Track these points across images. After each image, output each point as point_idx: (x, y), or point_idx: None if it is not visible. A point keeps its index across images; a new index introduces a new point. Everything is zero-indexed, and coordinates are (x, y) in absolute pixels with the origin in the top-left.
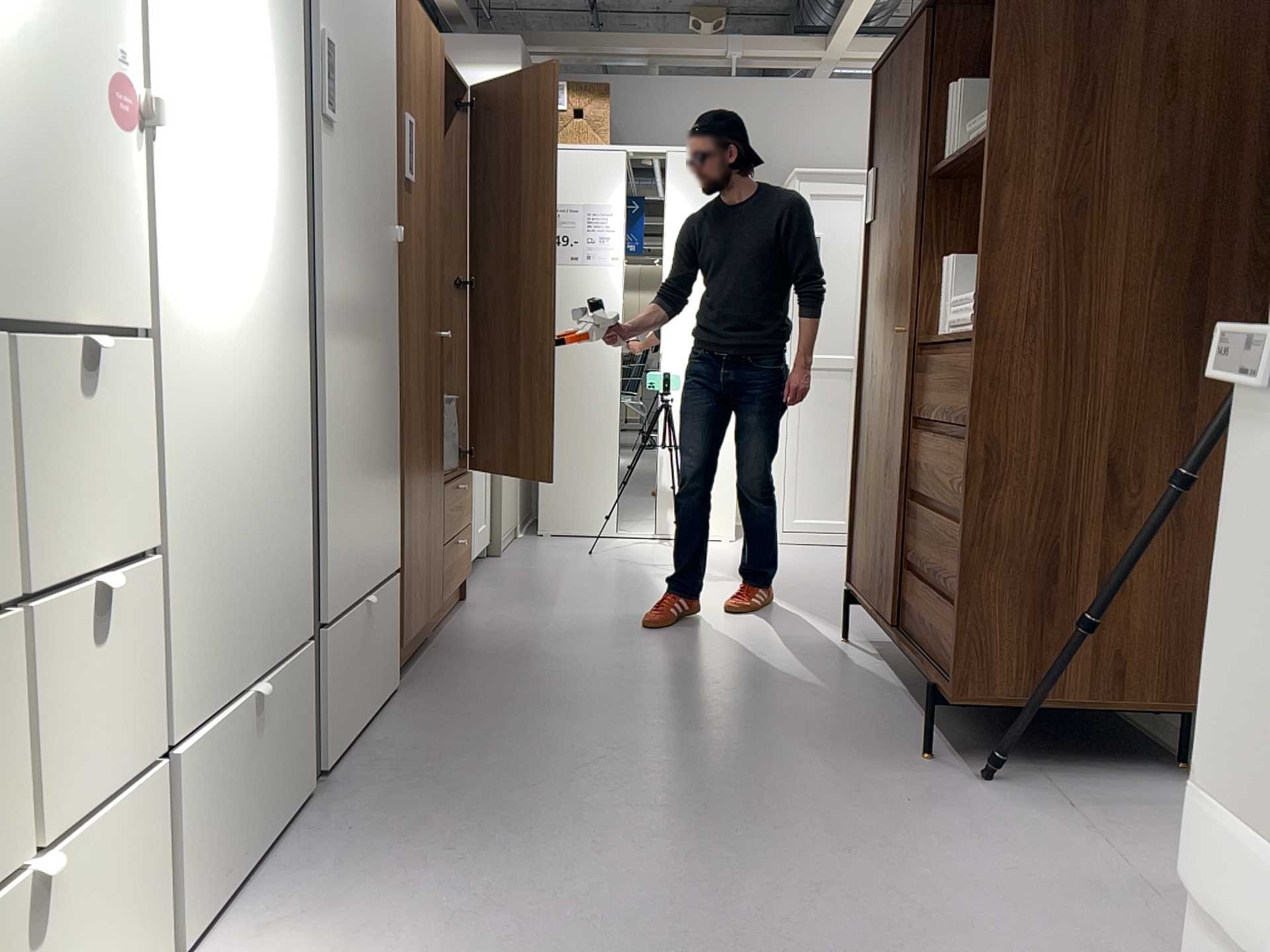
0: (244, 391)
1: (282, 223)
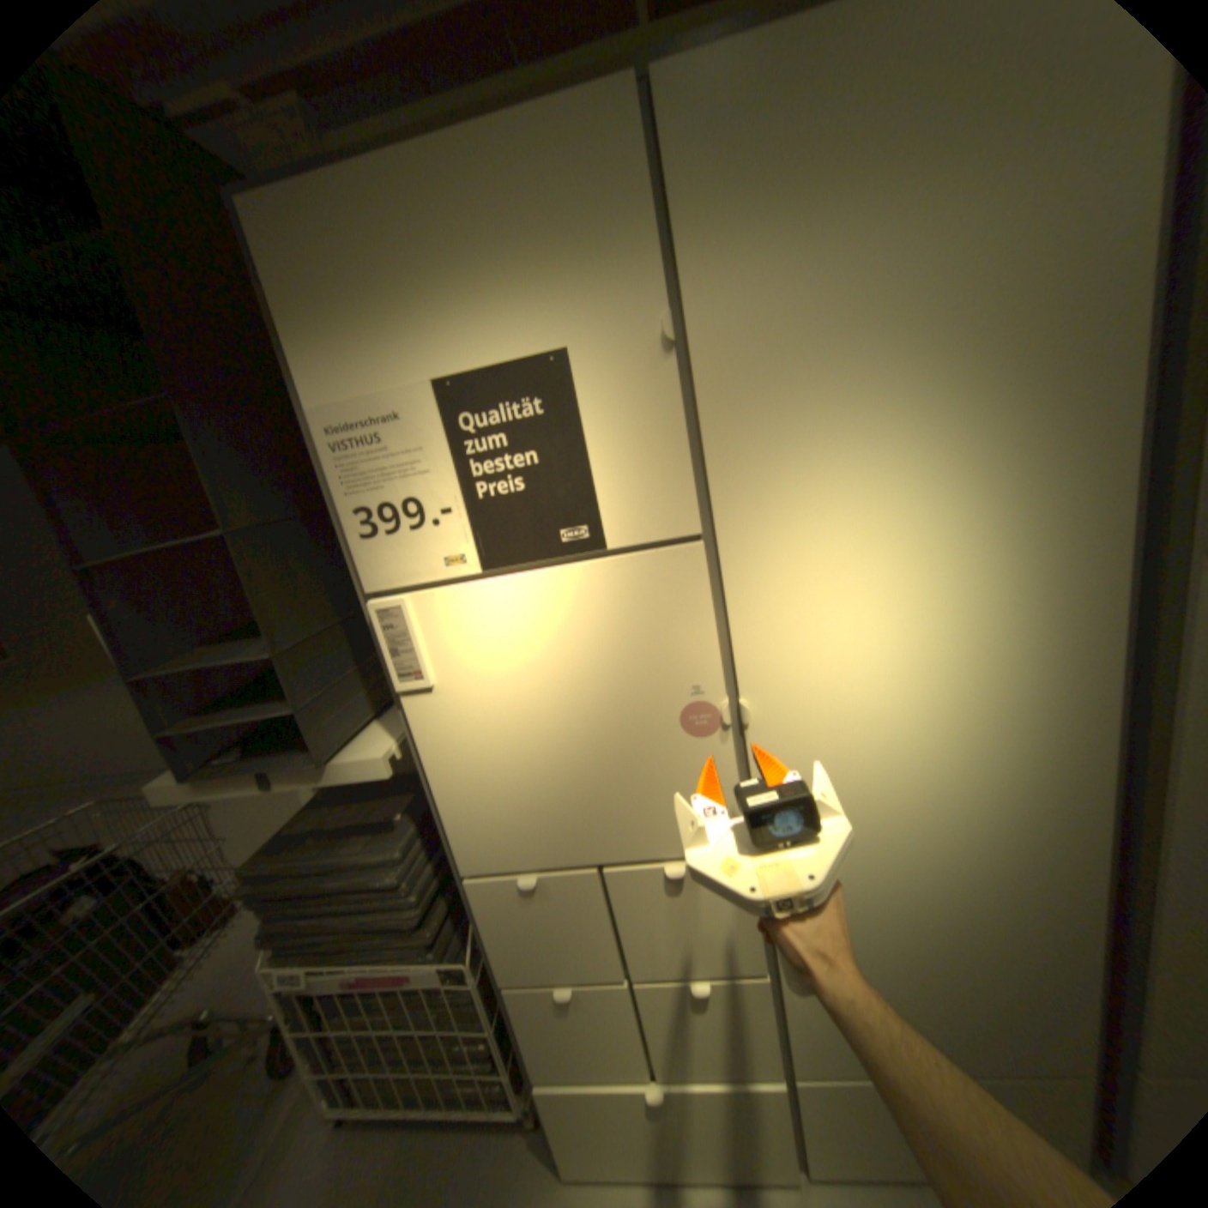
0: (935, 879)
1: (1050, 718)
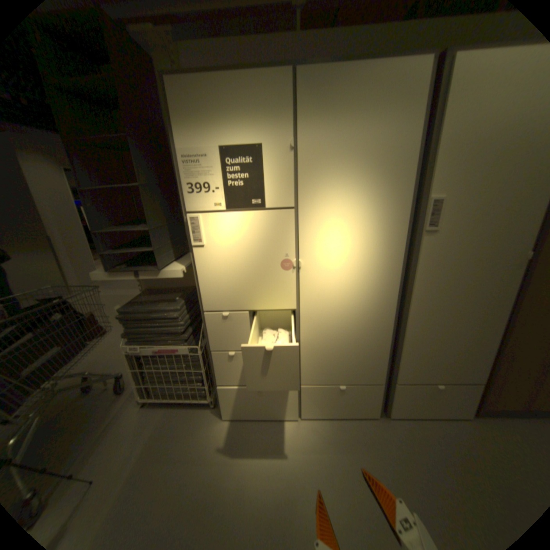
0: (347, 321)
1: (383, 274)
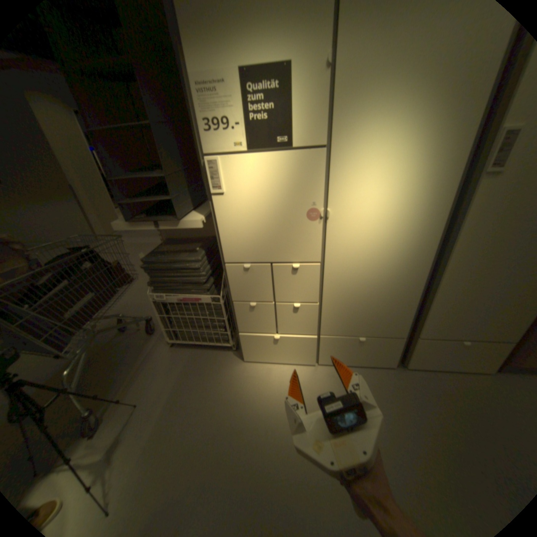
0: (375, 275)
1: (423, 225)
